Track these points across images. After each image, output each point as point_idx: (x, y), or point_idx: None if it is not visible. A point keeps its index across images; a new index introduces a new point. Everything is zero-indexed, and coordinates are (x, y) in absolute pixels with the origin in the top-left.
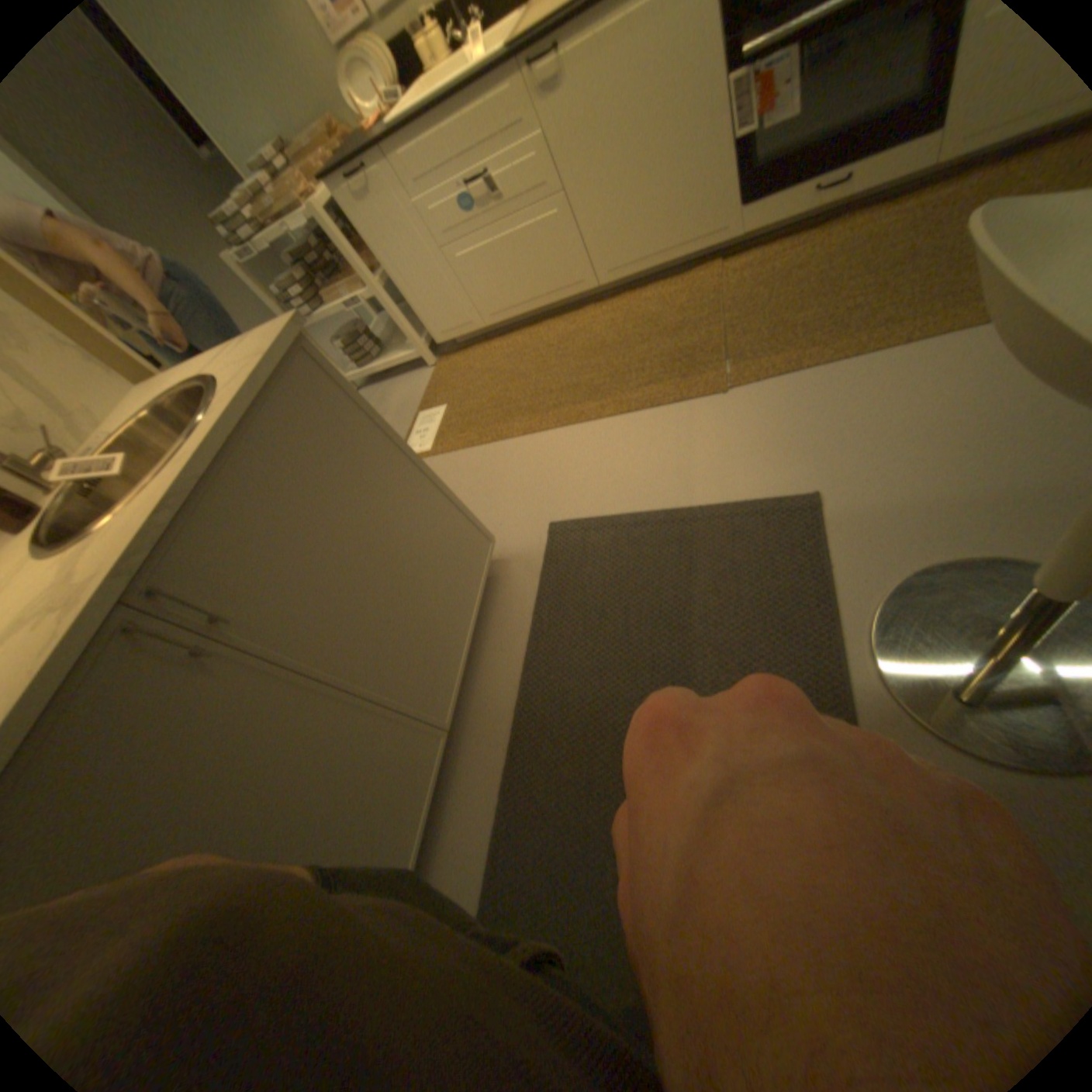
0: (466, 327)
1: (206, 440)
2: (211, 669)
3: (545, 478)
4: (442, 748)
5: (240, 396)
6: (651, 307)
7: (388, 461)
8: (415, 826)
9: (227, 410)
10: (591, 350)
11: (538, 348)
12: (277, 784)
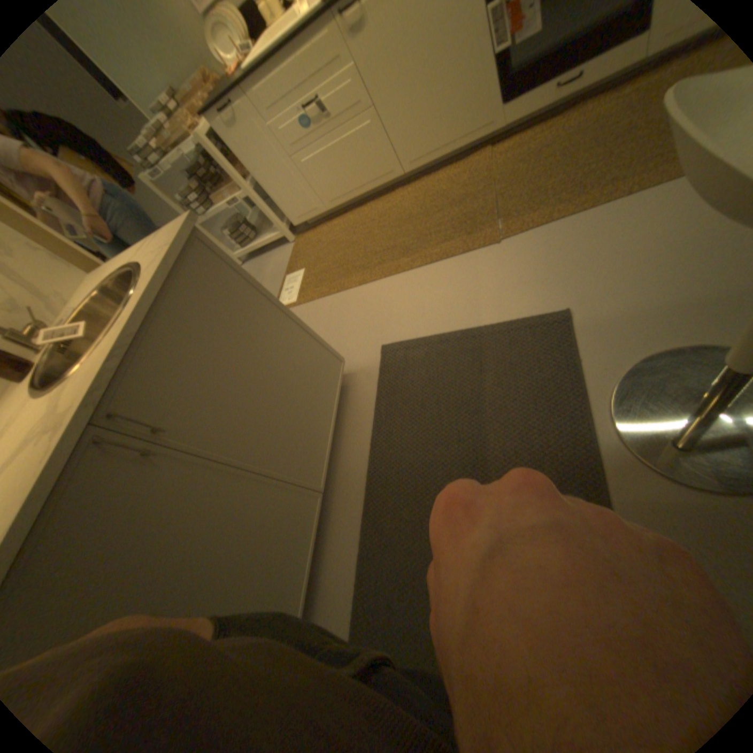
0: (314, 212)
1: (136, 308)
2: (157, 463)
3: (376, 314)
4: (320, 504)
5: (157, 276)
6: (442, 185)
7: (265, 312)
8: (305, 557)
9: (149, 286)
10: (402, 221)
11: (365, 222)
12: (209, 536)
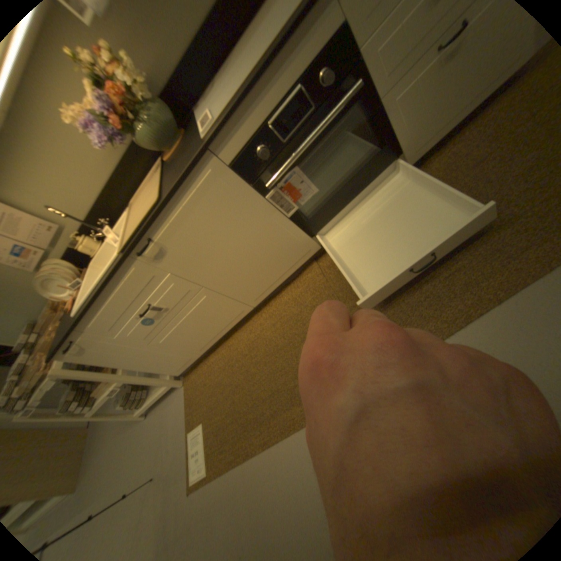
0: (191, 361)
1: None
2: None
3: (299, 502)
4: None
5: None
6: (292, 309)
7: None
8: None
9: None
10: (273, 355)
11: (239, 359)
12: None
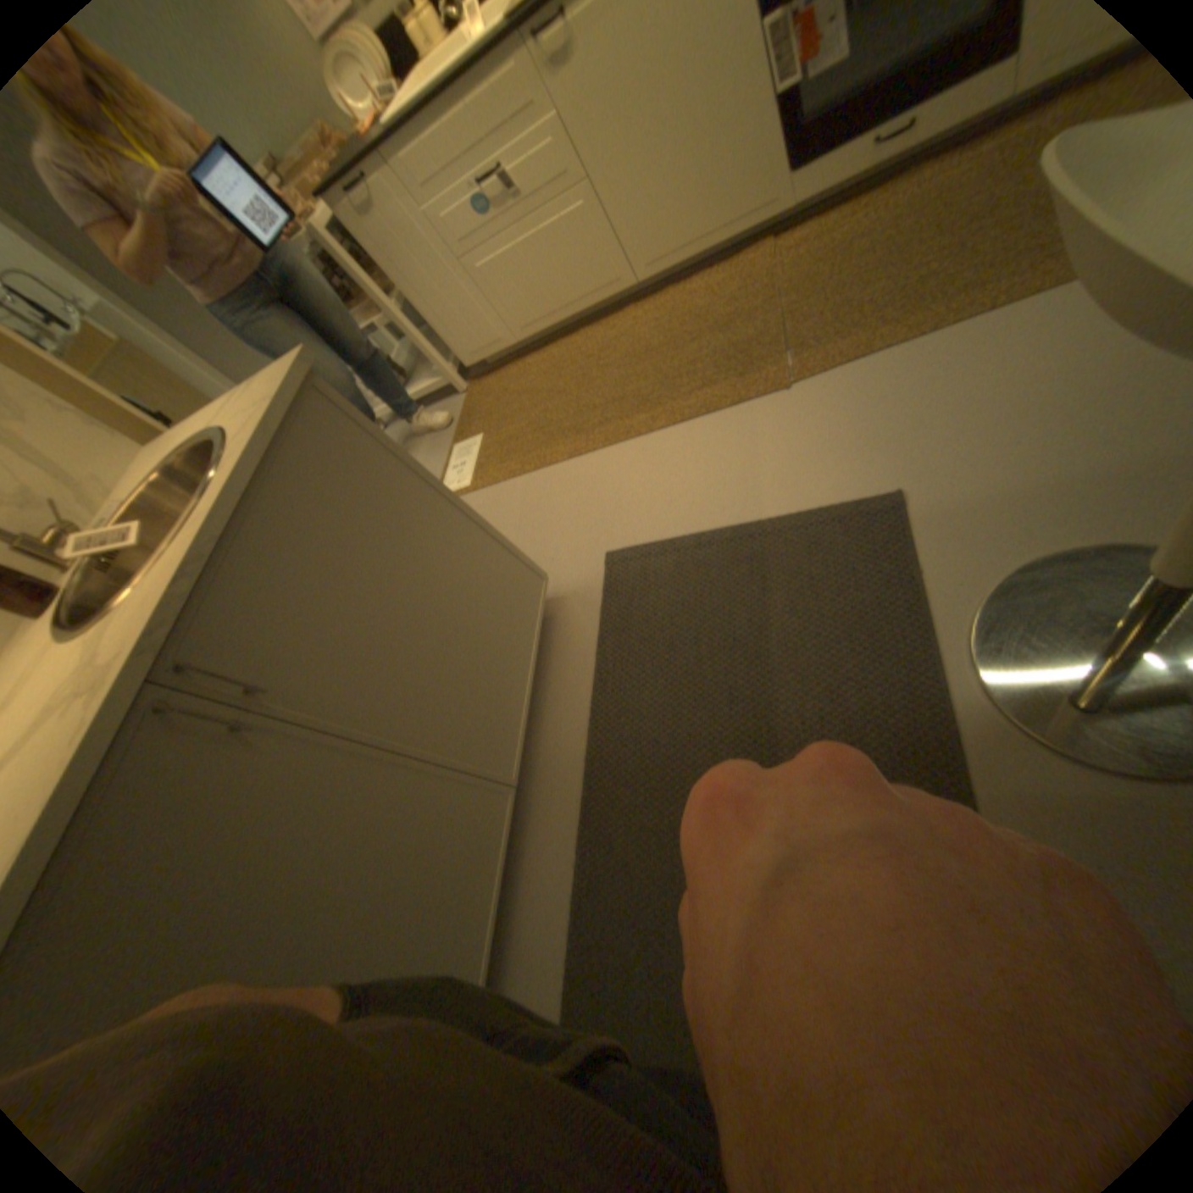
0: (496, 346)
1: (220, 499)
2: (254, 743)
3: (596, 504)
4: (512, 806)
5: (252, 448)
6: (698, 300)
7: (421, 502)
8: (490, 890)
9: (239, 464)
10: (636, 356)
11: (577, 360)
12: (338, 858)
